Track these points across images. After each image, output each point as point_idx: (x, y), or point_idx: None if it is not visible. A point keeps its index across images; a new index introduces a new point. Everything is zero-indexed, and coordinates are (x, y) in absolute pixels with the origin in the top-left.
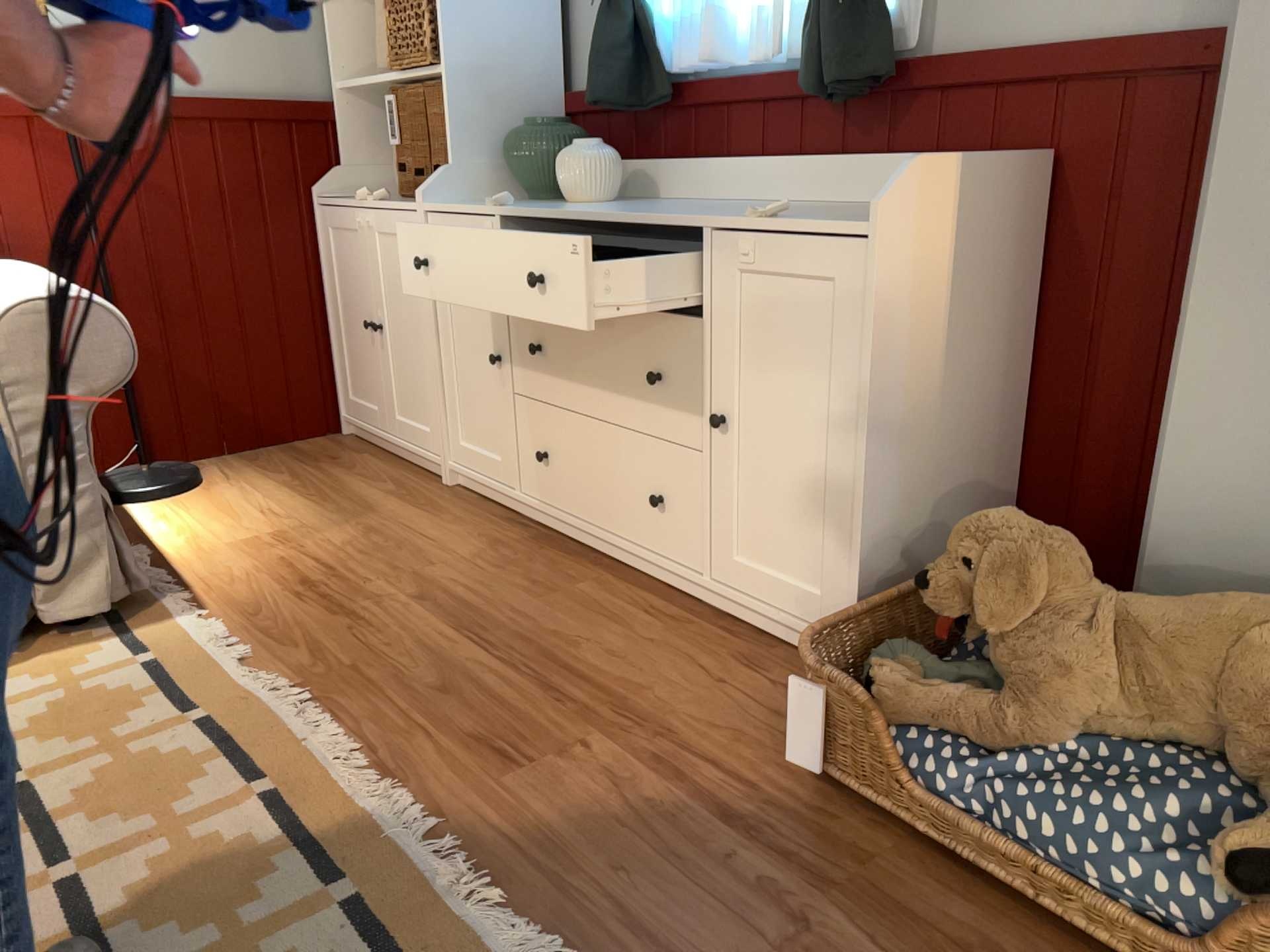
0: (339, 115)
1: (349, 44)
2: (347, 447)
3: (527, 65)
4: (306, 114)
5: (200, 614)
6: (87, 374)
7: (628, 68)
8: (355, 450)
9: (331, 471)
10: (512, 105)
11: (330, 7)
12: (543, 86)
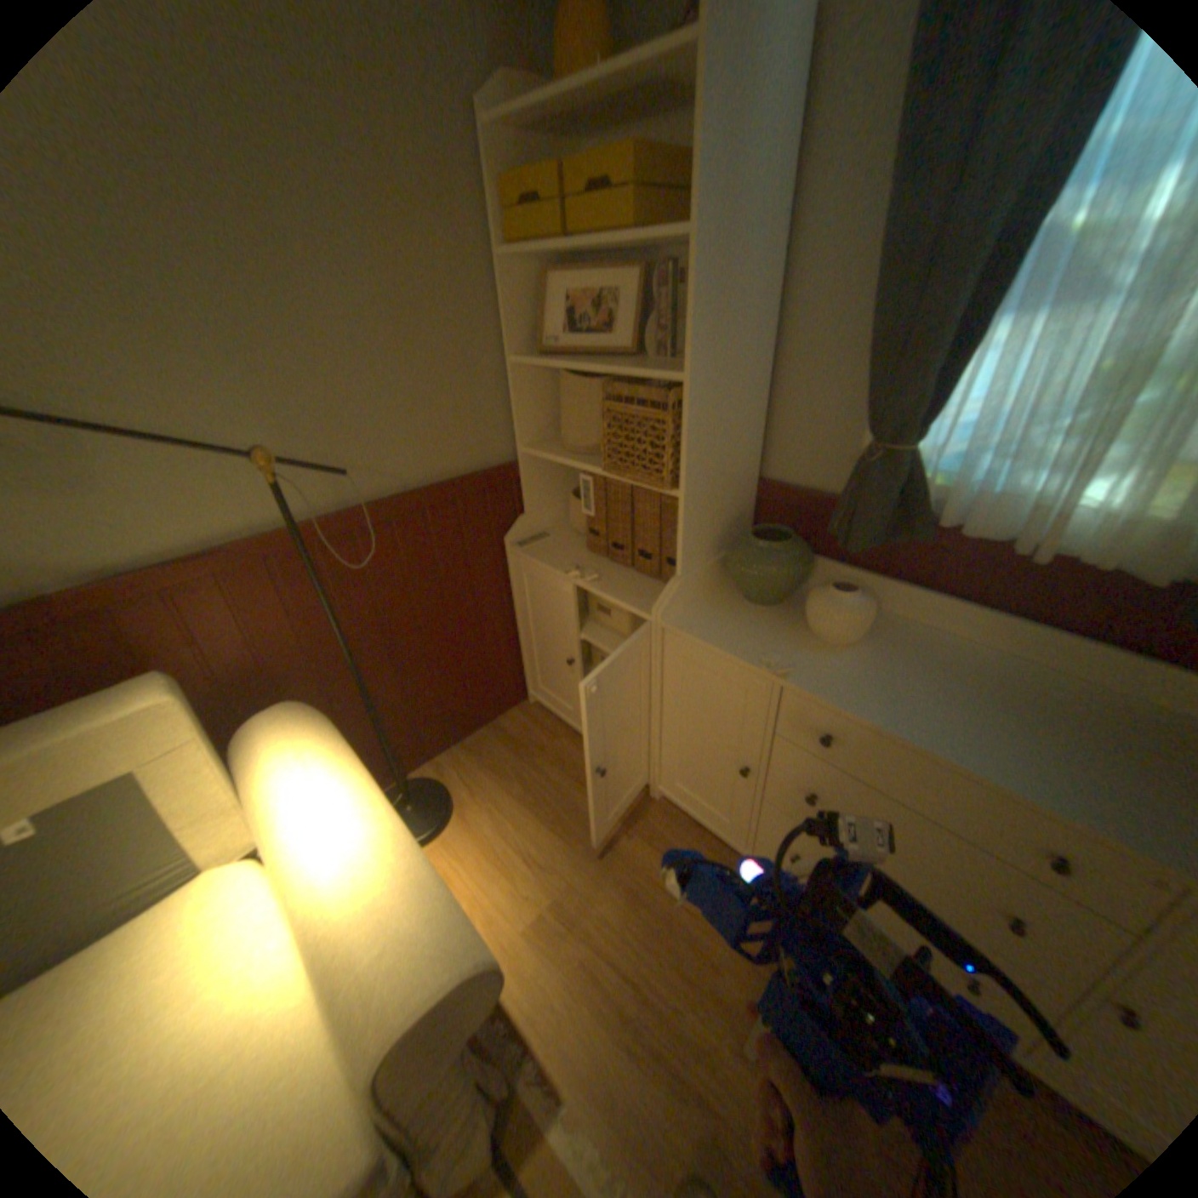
0: (524, 470)
1: (531, 406)
2: (543, 724)
3: (741, 464)
4: (498, 476)
5: (563, 1115)
6: (463, 1031)
7: (897, 514)
8: (552, 730)
9: (549, 773)
10: (727, 503)
11: (516, 375)
12: (749, 477)
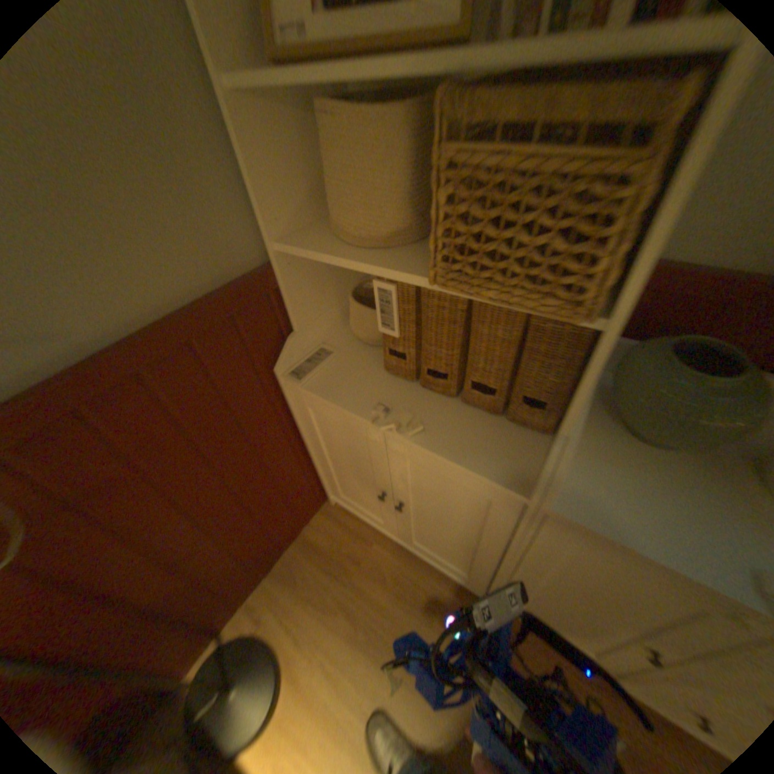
0: (283, 273)
1: (276, 171)
2: (352, 530)
3: None
4: (247, 291)
5: None
6: None
7: None
8: (362, 536)
9: (373, 595)
10: None
11: (239, 110)
12: None
